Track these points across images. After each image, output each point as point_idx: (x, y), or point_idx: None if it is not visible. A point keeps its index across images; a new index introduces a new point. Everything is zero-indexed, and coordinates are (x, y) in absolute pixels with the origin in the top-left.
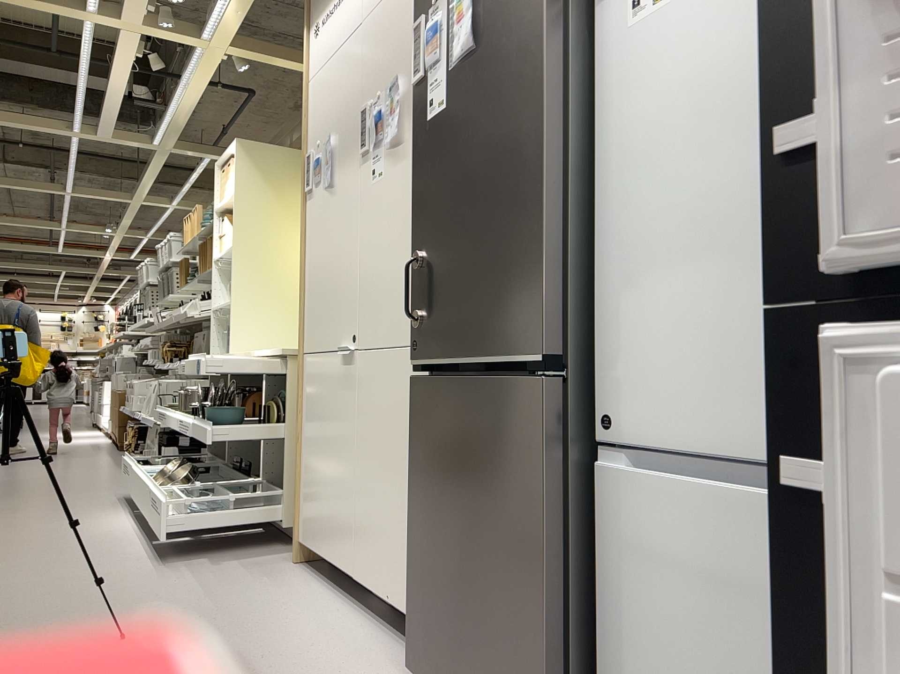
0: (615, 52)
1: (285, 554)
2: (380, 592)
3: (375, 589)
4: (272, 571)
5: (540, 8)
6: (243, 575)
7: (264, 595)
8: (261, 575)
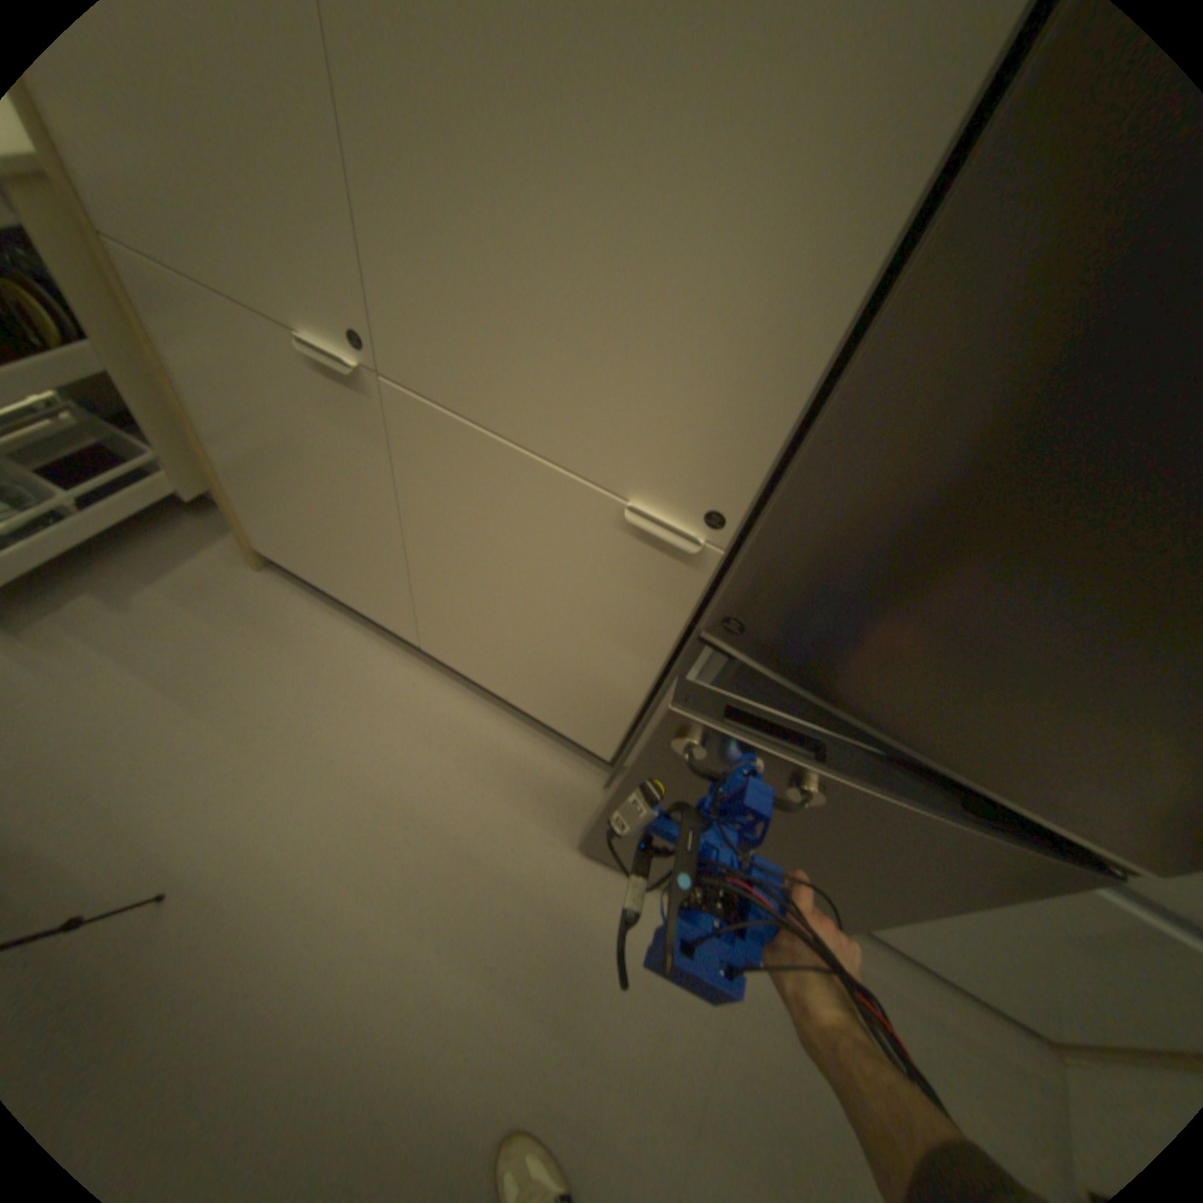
0: None
1: (217, 545)
2: (485, 684)
3: (474, 678)
4: (237, 605)
5: None
6: (199, 630)
7: (278, 676)
8: (228, 619)
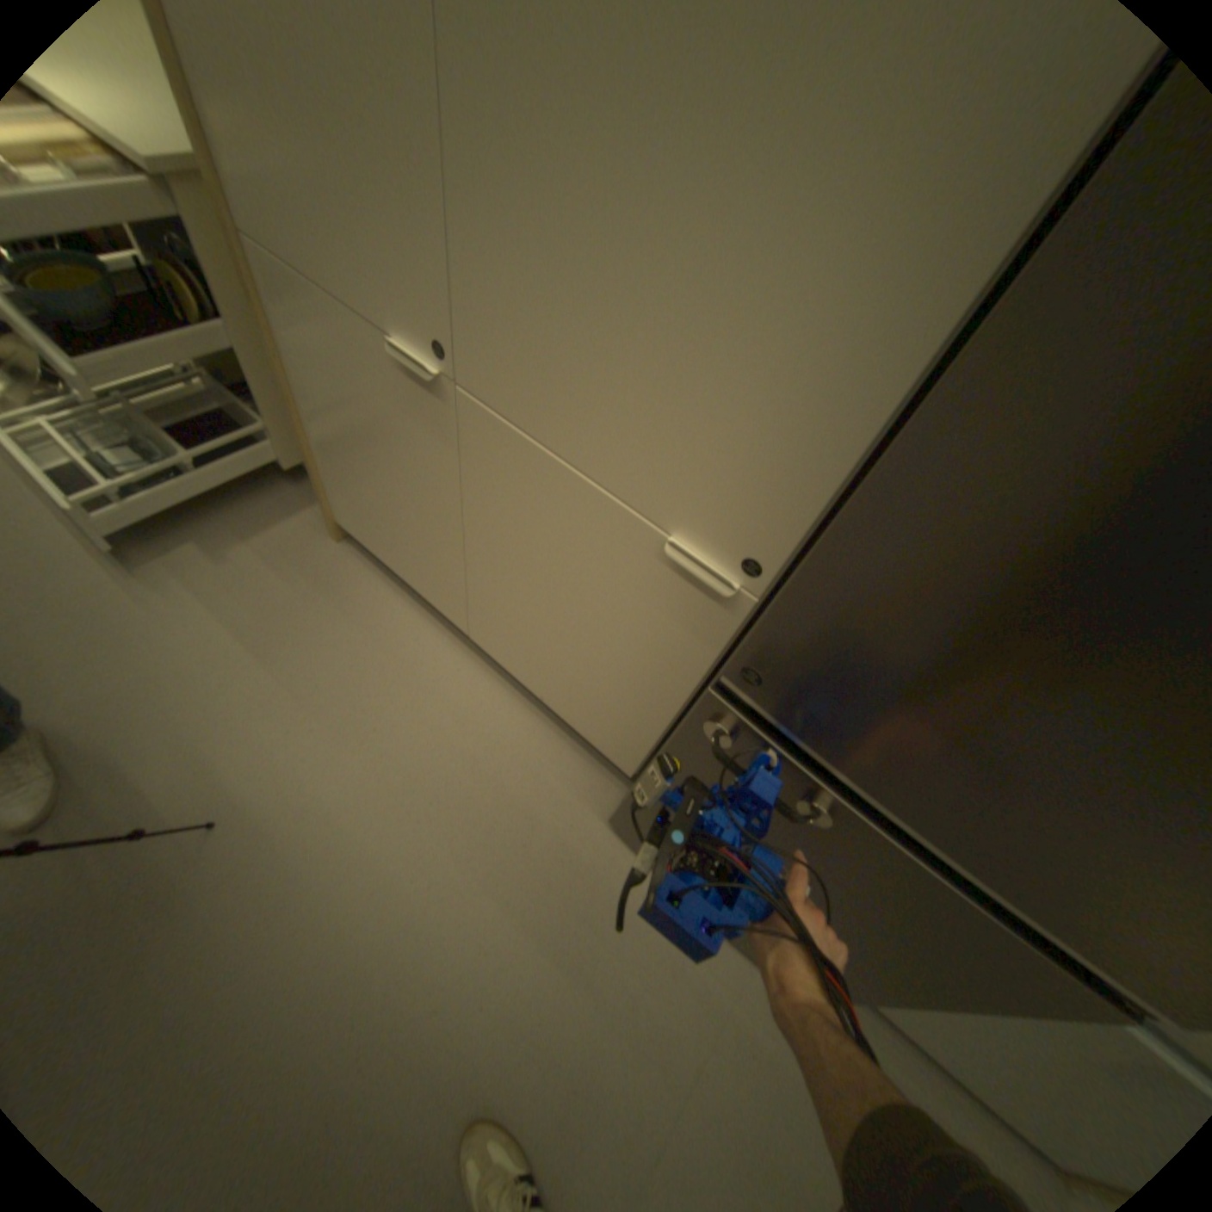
0: None
1: (307, 513)
2: (524, 681)
3: (514, 673)
4: (315, 570)
5: None
6: (280, 589)
7: (340, 642)
8: (305, 582)
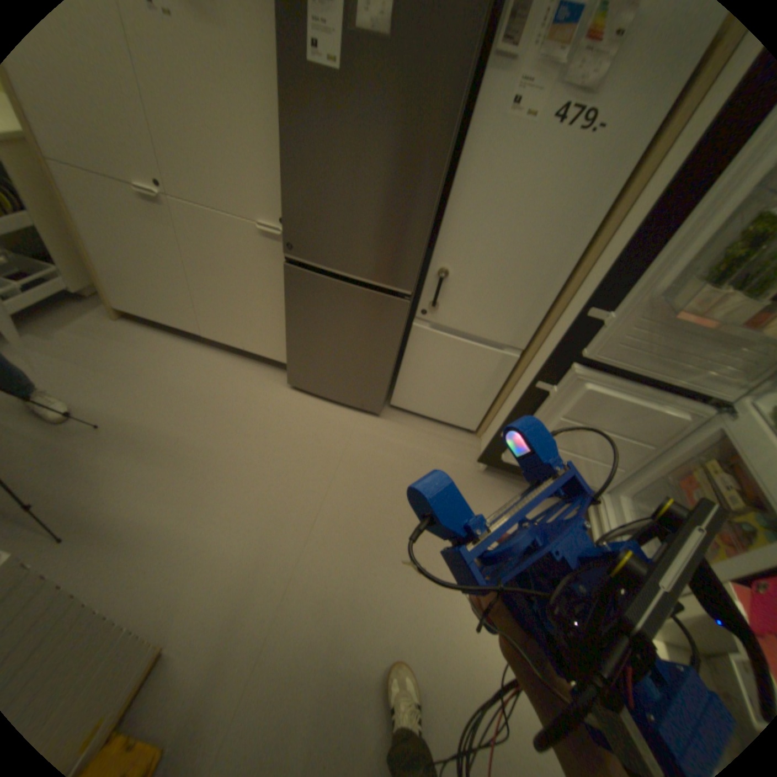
0: (487, 122)
1: (93, 313)
2: (233, 345)
3: (228, 343)
4: (109, 334)
5: (465, 64)
6: (92, 344)
7: (135, 356)
8: (105, 339)
